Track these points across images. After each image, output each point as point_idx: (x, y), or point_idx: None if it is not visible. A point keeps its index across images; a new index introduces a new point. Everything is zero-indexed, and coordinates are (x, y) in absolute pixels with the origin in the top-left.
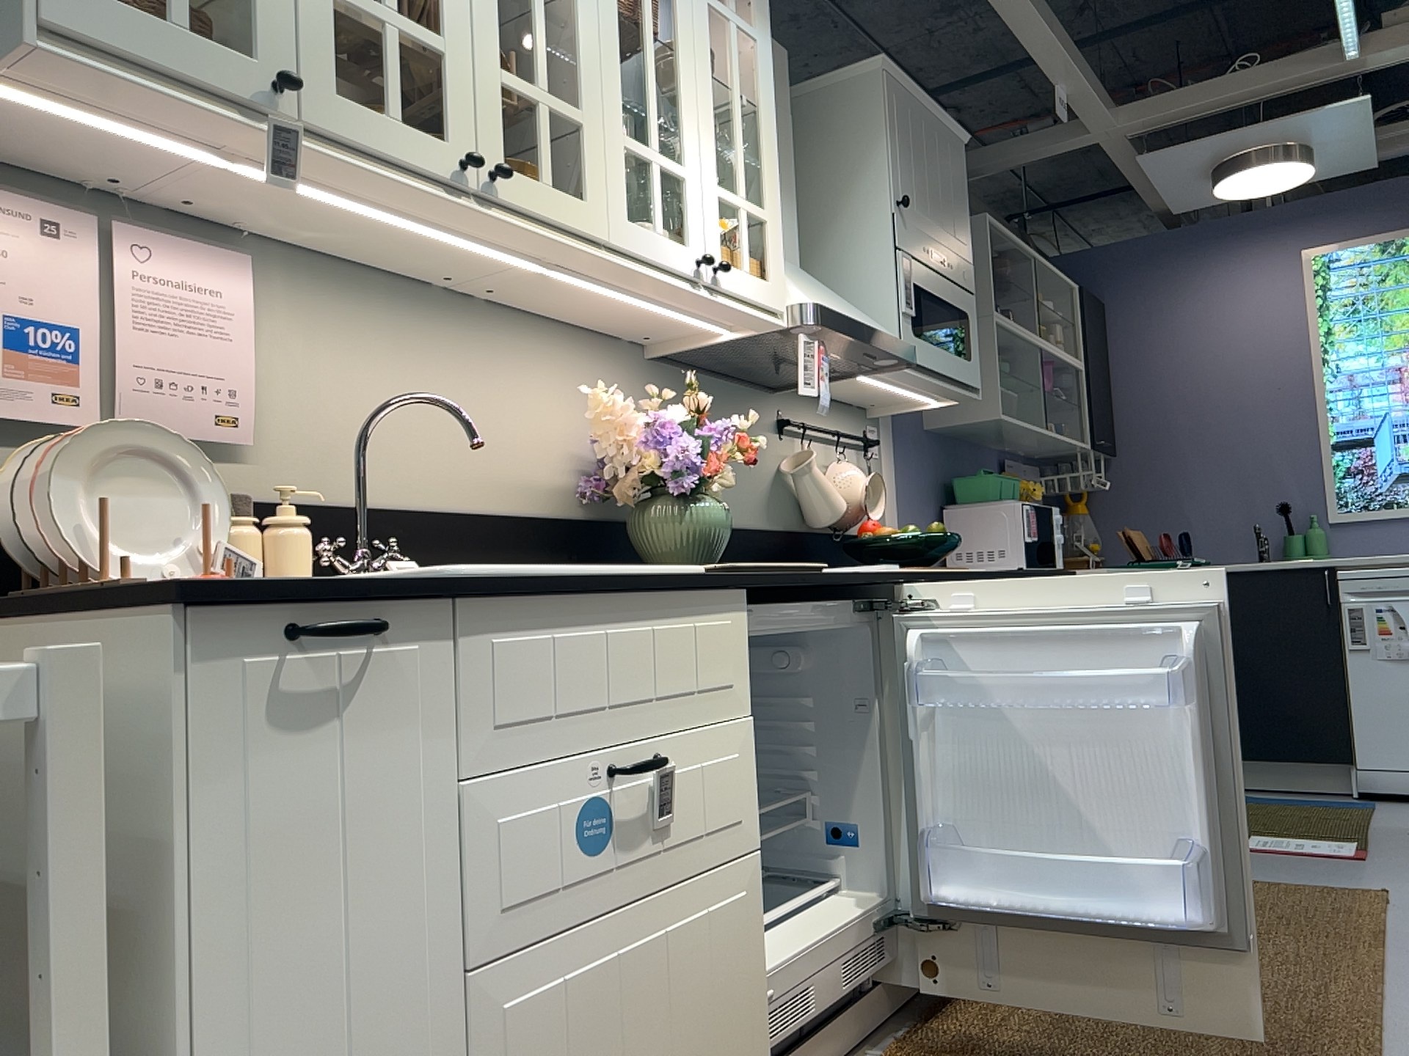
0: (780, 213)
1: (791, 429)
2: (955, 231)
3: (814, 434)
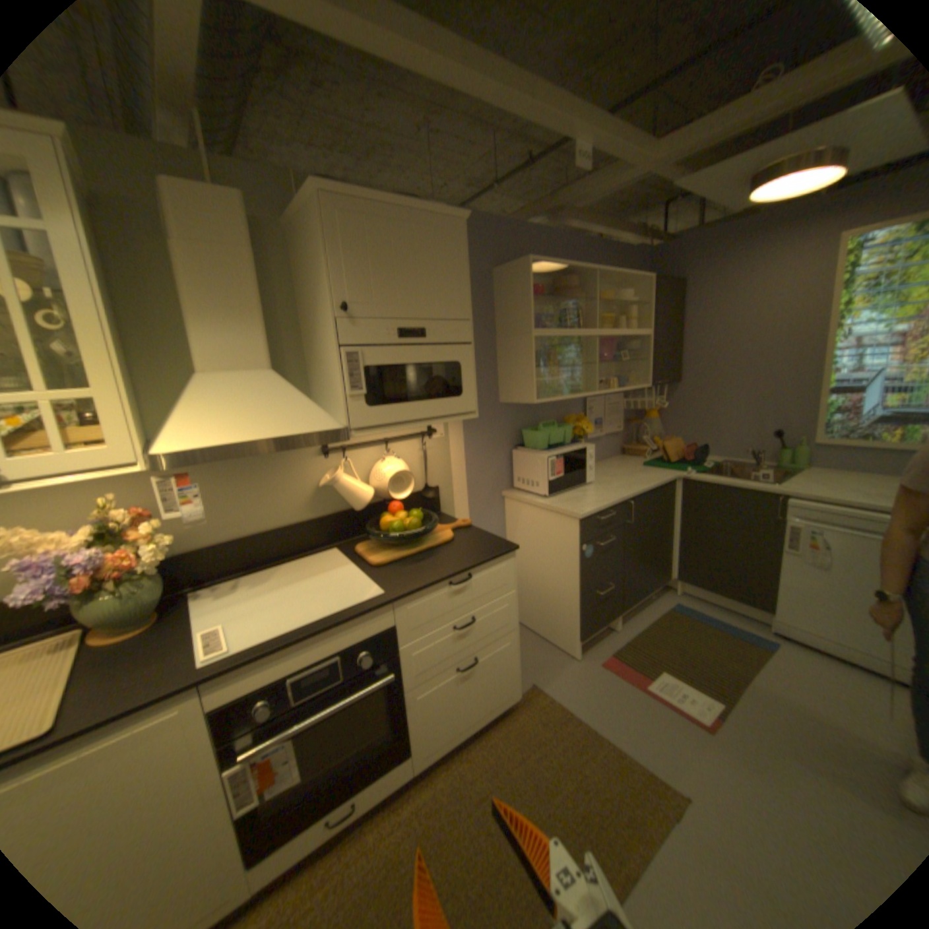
0: (119, 380)
1: (335, 449)
2: (440, 300)
3: (363, 444)
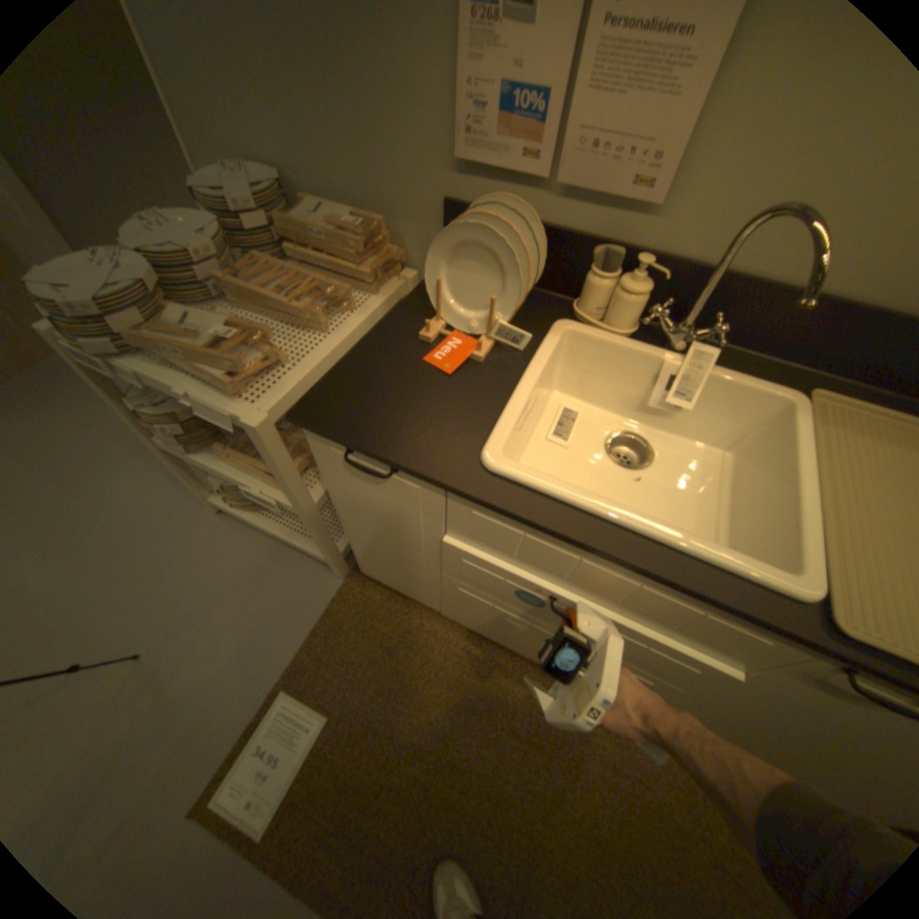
0: None
1: None
2: None
3: None
